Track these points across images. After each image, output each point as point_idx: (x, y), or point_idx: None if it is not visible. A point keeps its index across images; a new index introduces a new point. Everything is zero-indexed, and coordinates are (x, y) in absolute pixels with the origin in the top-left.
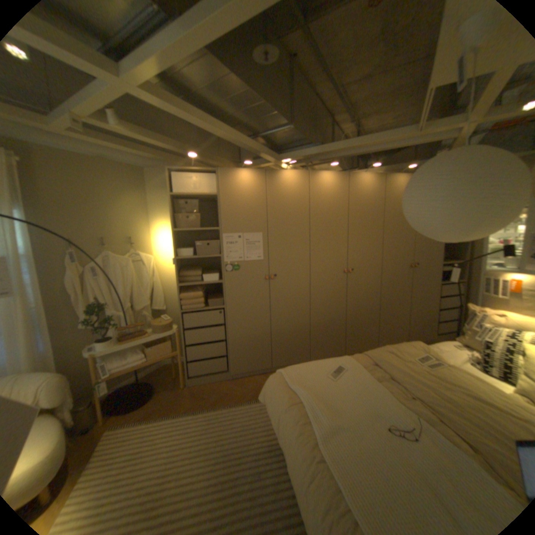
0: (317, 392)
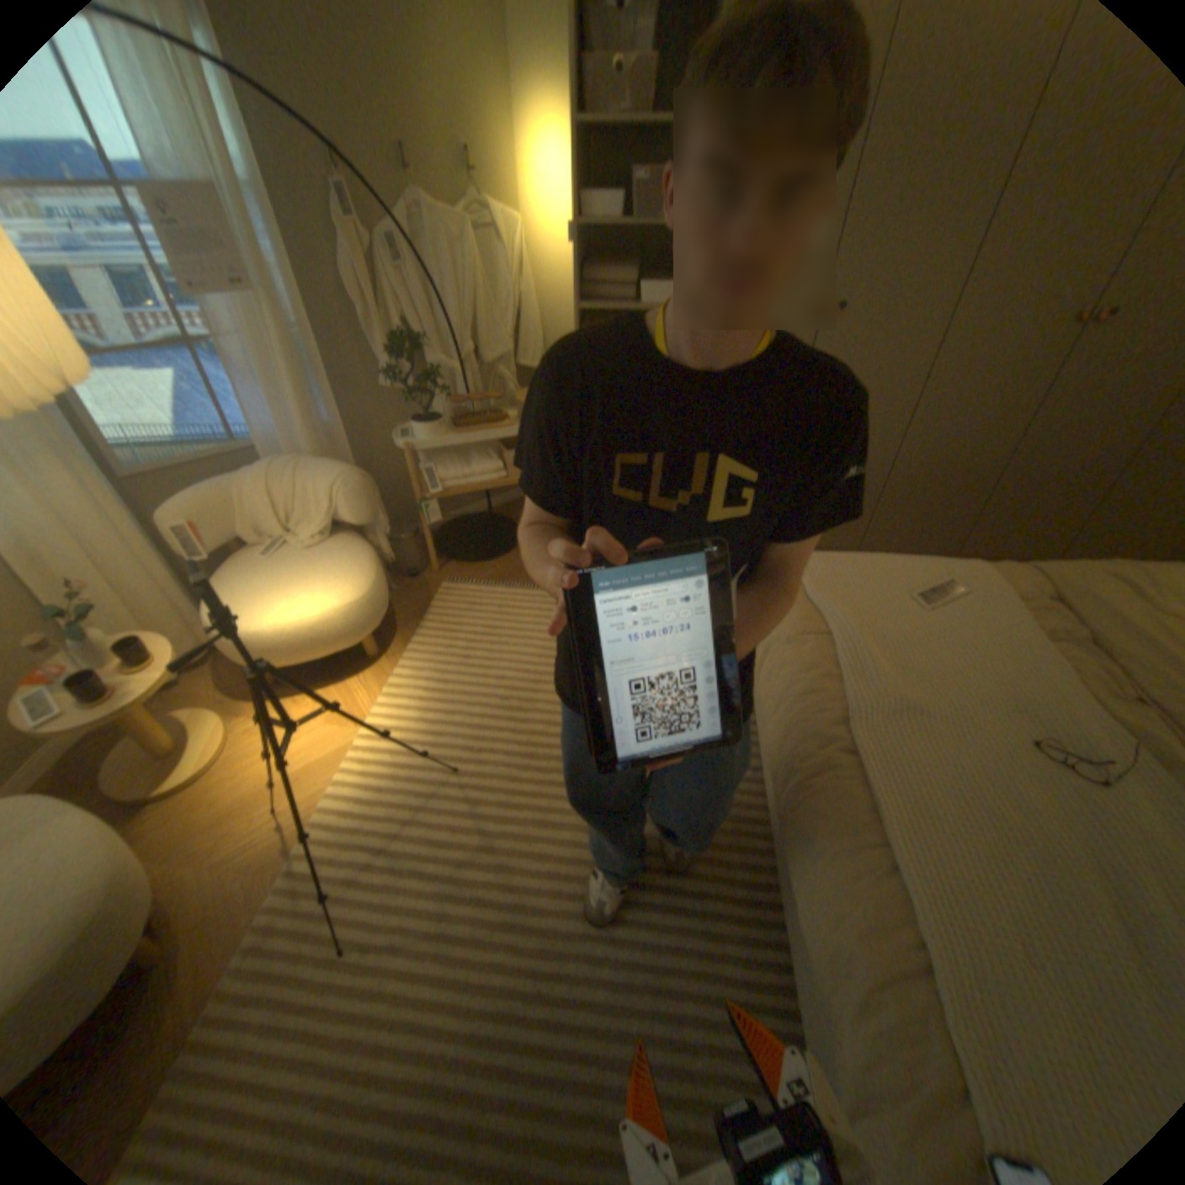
0: (870, 622)
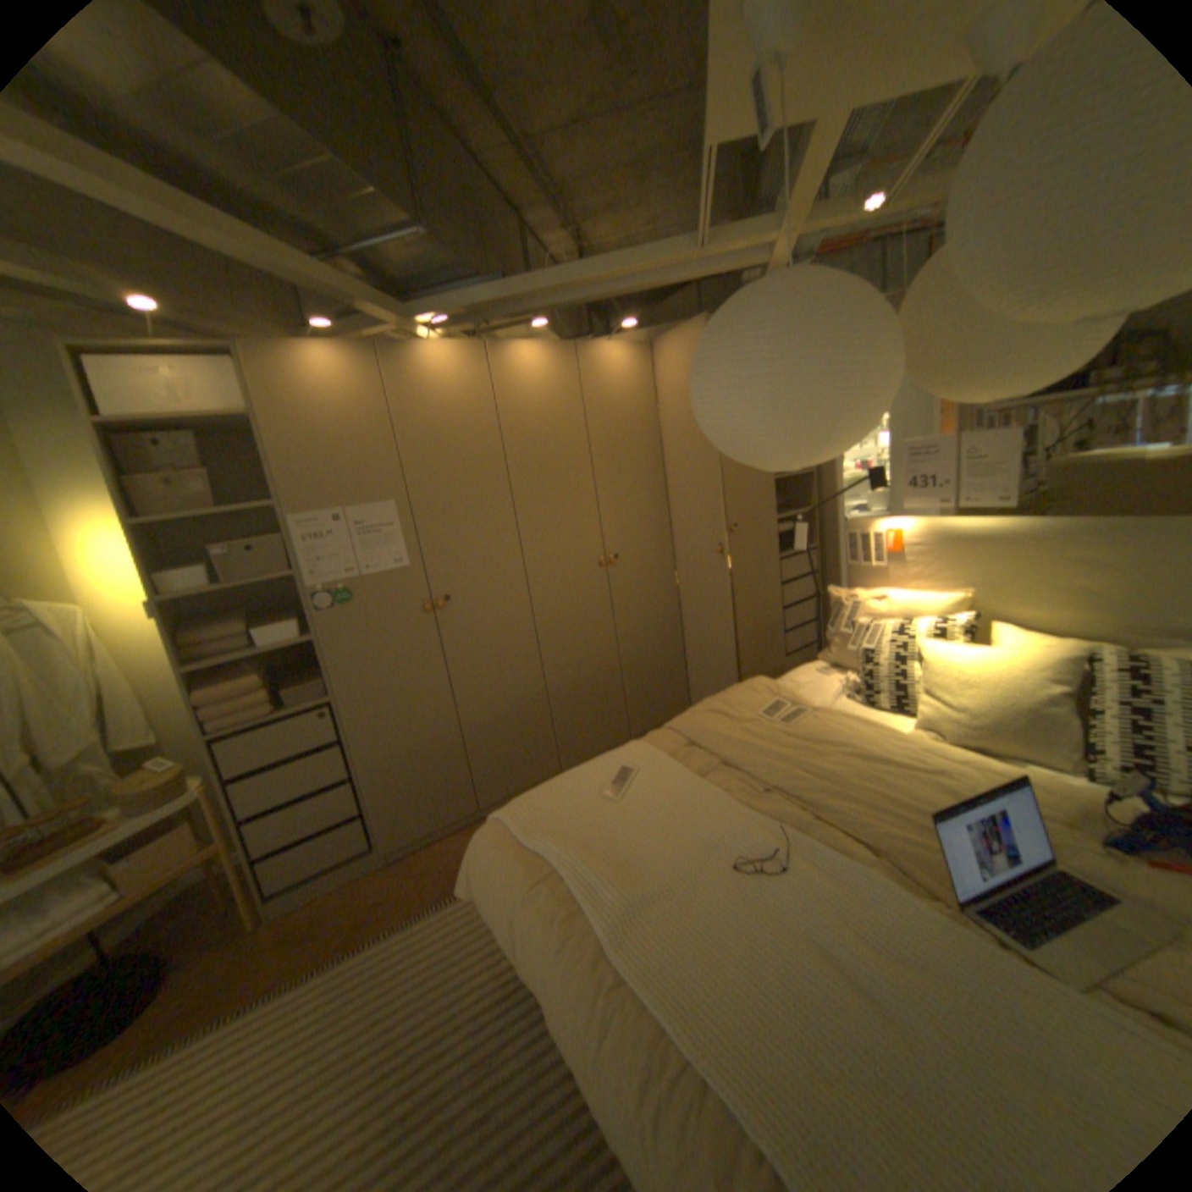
0: (584, 838)
